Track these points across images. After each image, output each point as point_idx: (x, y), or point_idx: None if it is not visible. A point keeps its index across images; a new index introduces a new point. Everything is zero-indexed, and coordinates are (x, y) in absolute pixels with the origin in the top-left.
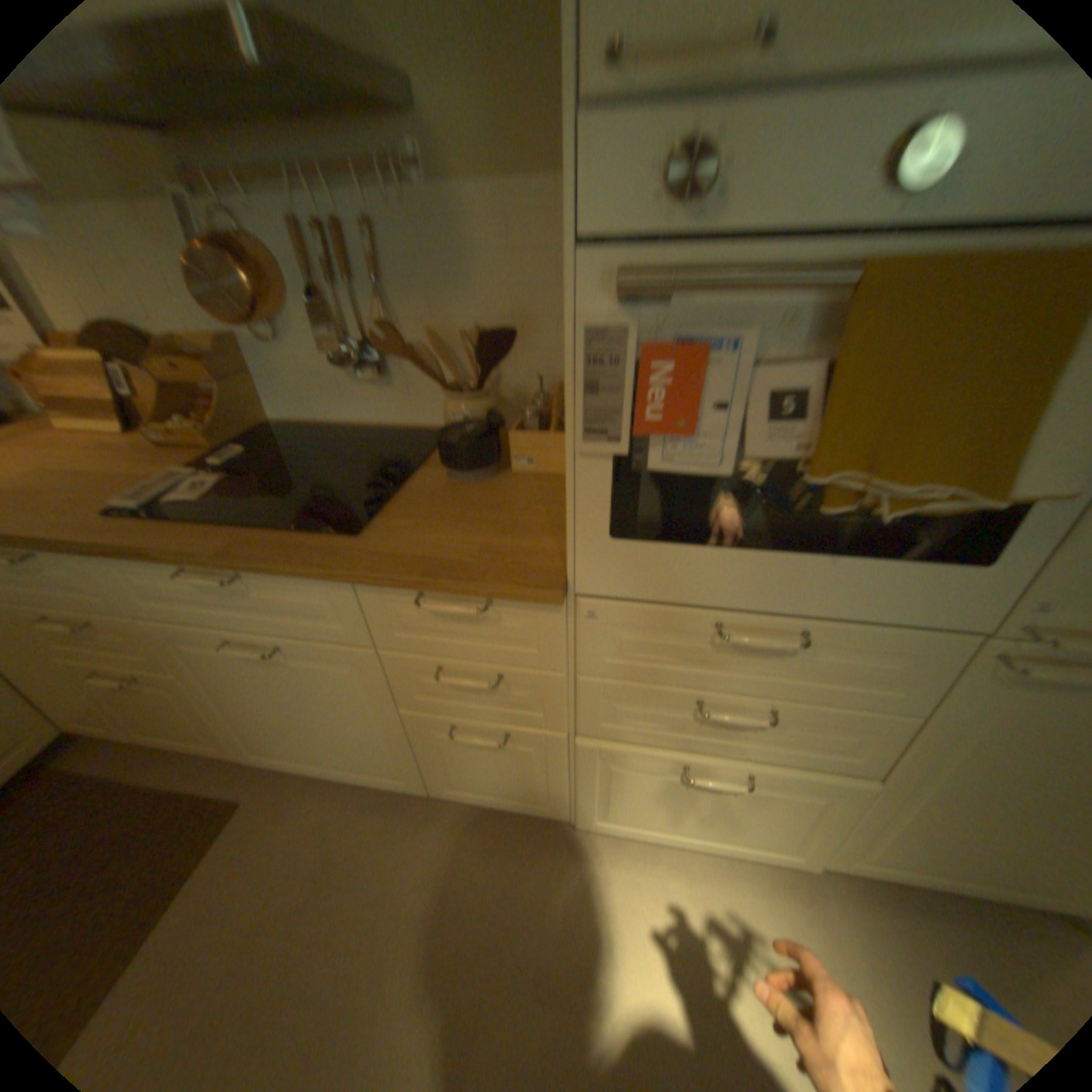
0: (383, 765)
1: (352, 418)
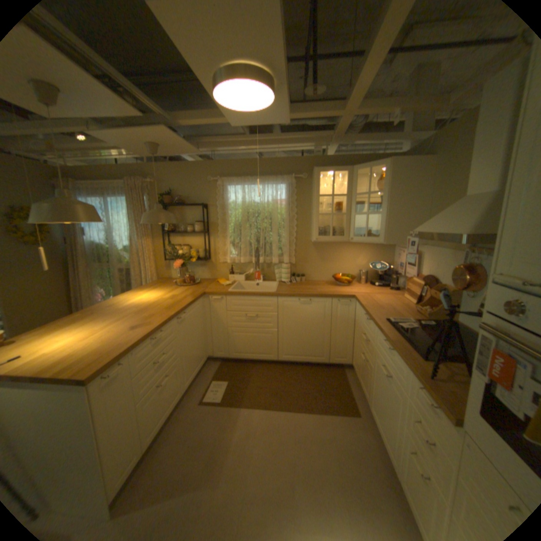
0: (394, 451)
1: None
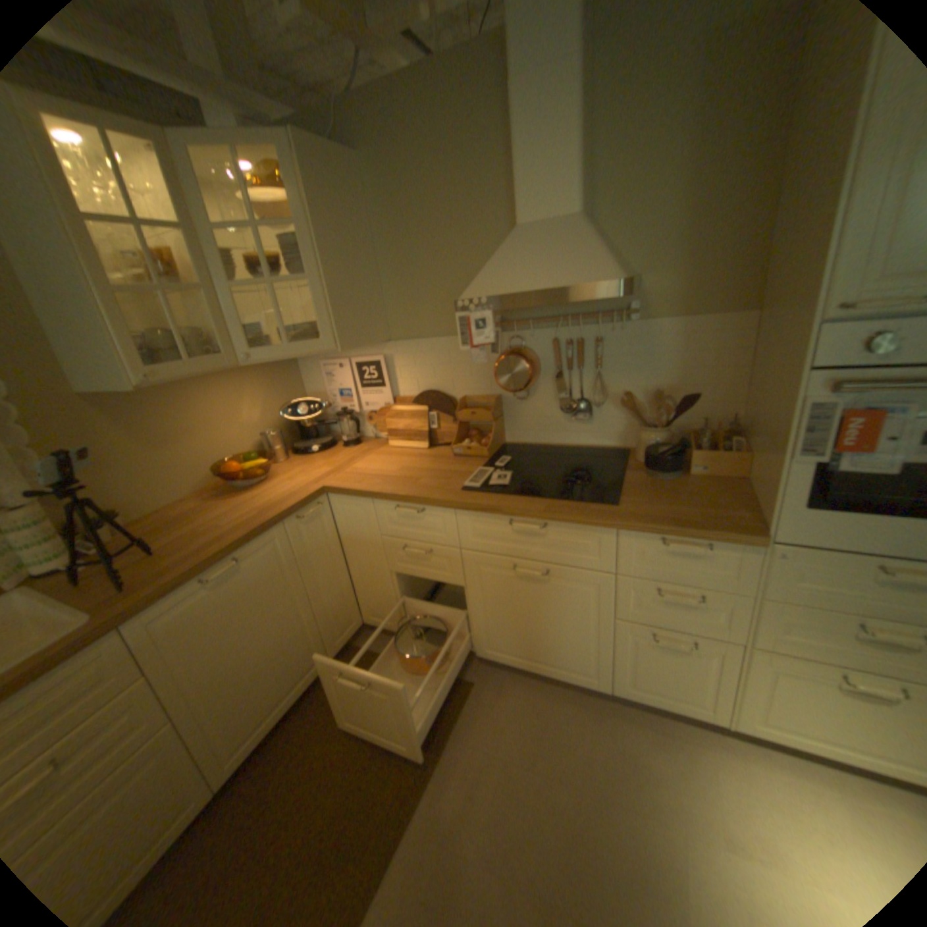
0: (587, 666)
1: (561, 443)
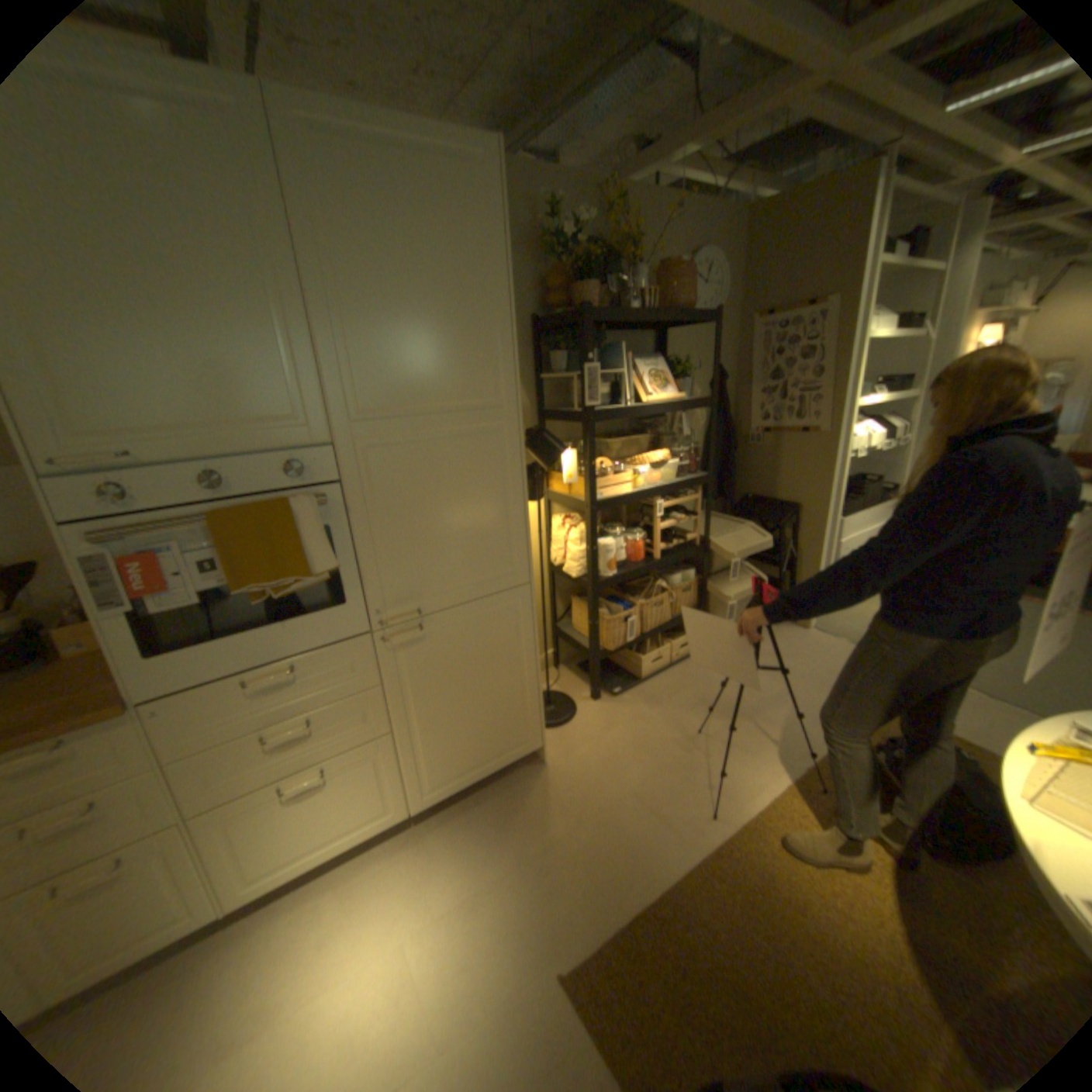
0: None
1: None
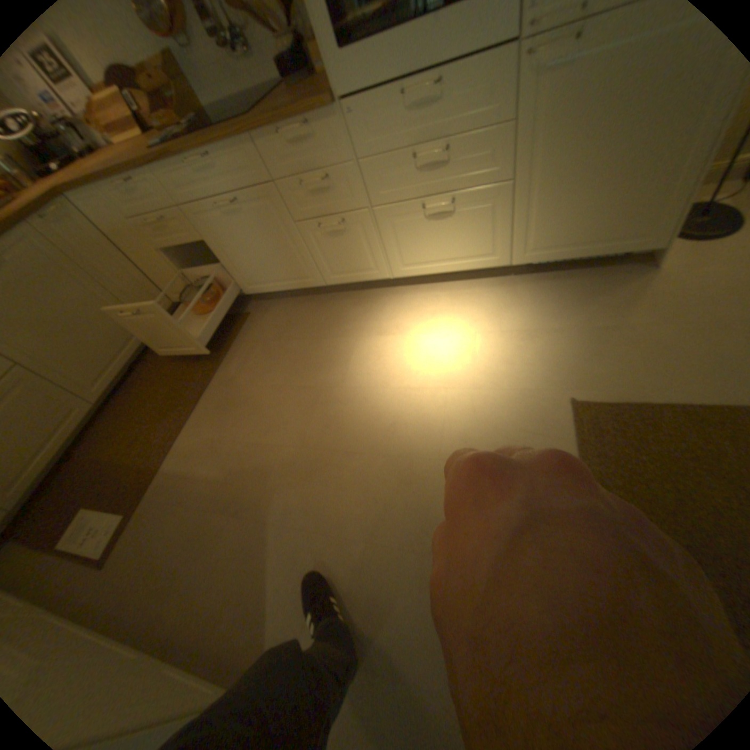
0: (302, 270)
1: (243, 91)
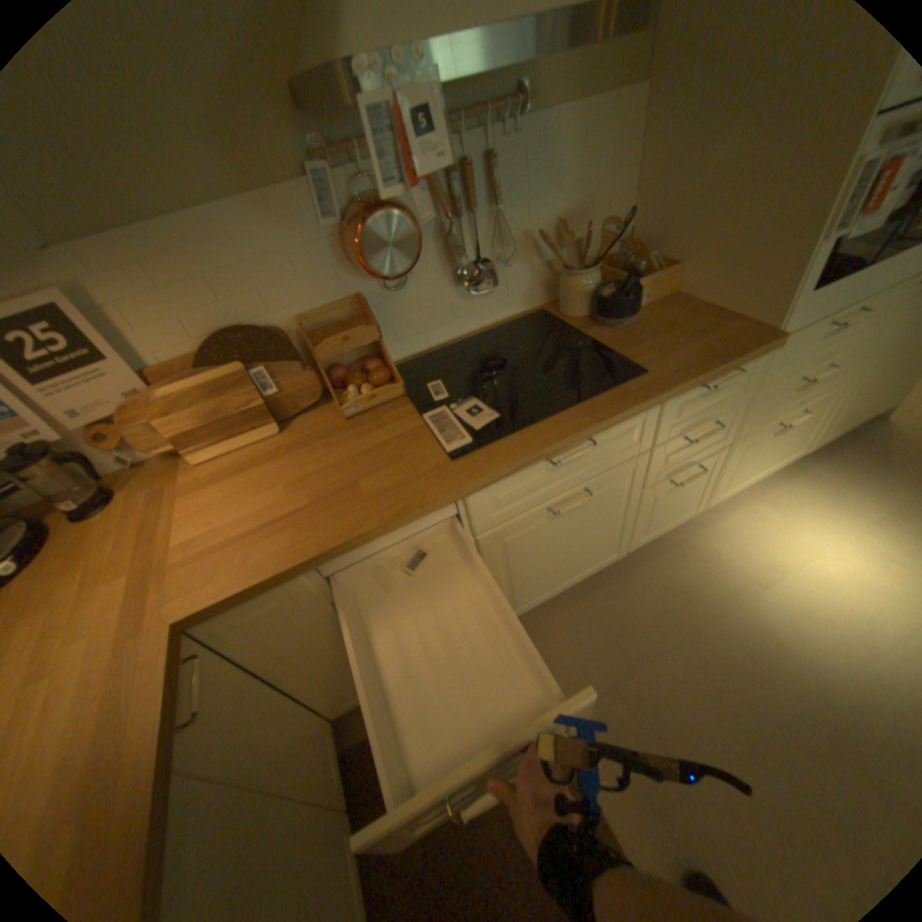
0: (609, 549)
1: (460, 334)
